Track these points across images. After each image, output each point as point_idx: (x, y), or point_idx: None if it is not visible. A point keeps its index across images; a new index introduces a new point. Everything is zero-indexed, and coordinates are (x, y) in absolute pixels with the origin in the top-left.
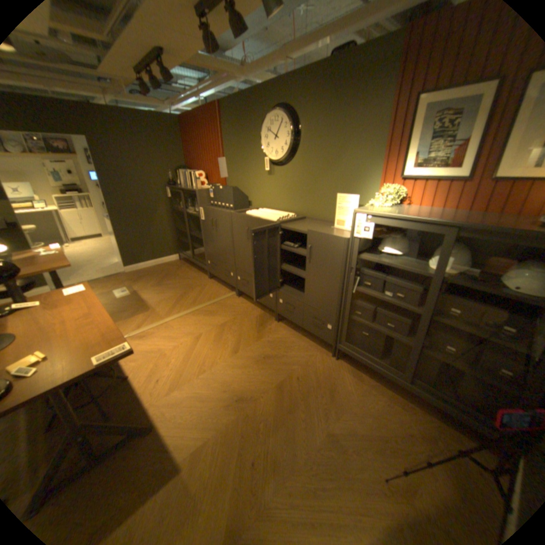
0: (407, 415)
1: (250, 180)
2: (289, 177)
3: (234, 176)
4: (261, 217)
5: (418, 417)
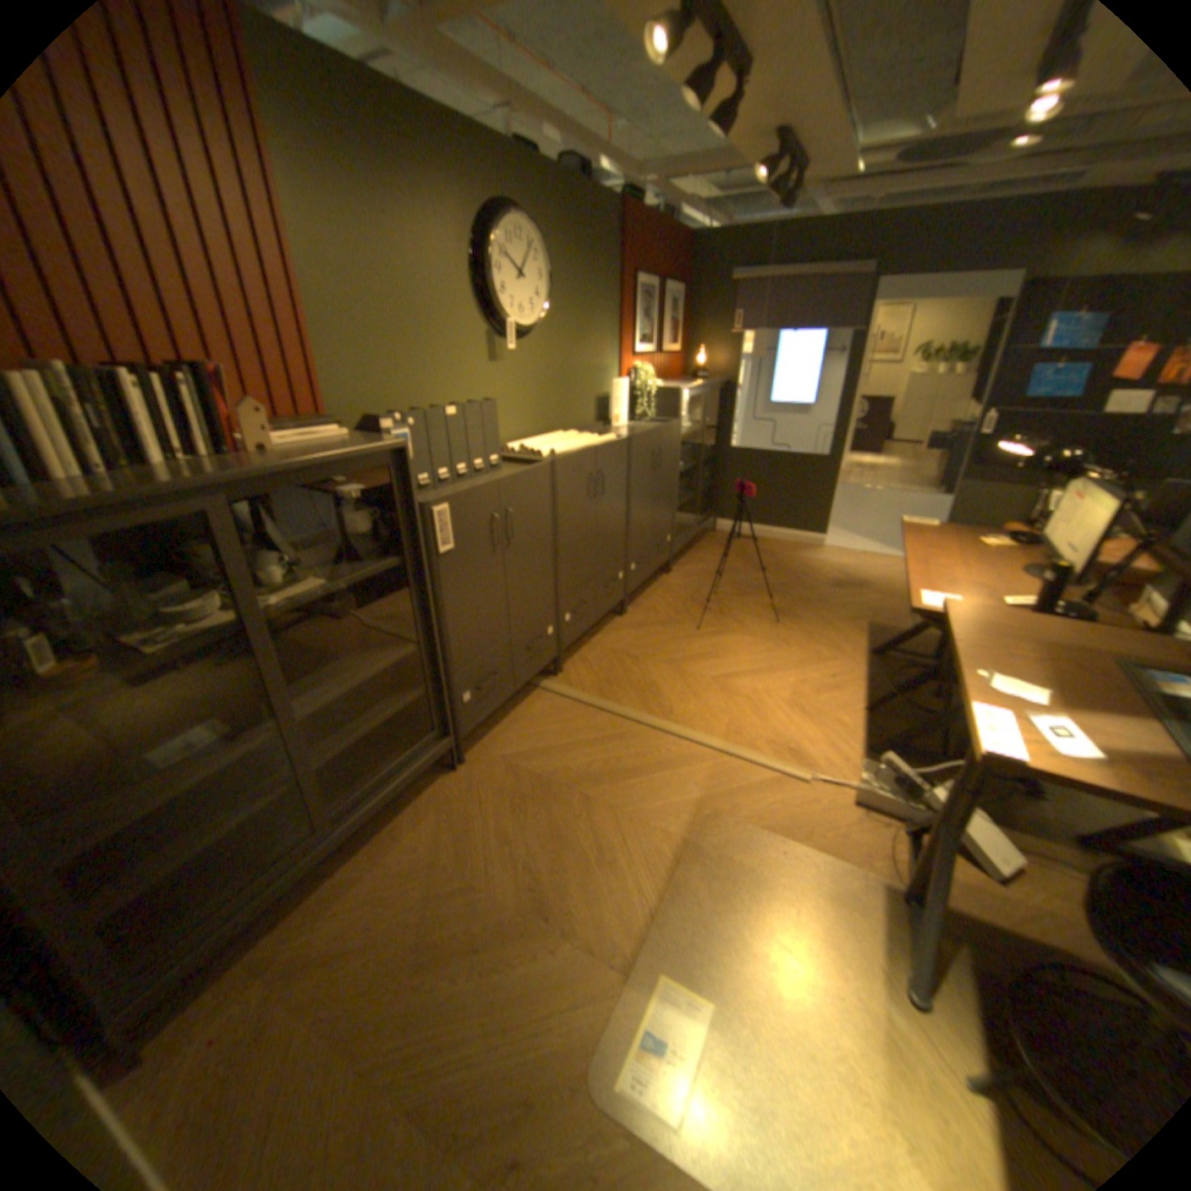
0: (707, 550)
1: (438, 382)
2: (533, 364)
3: (367, 373)
4: (591, 444)
5: (705, 547)
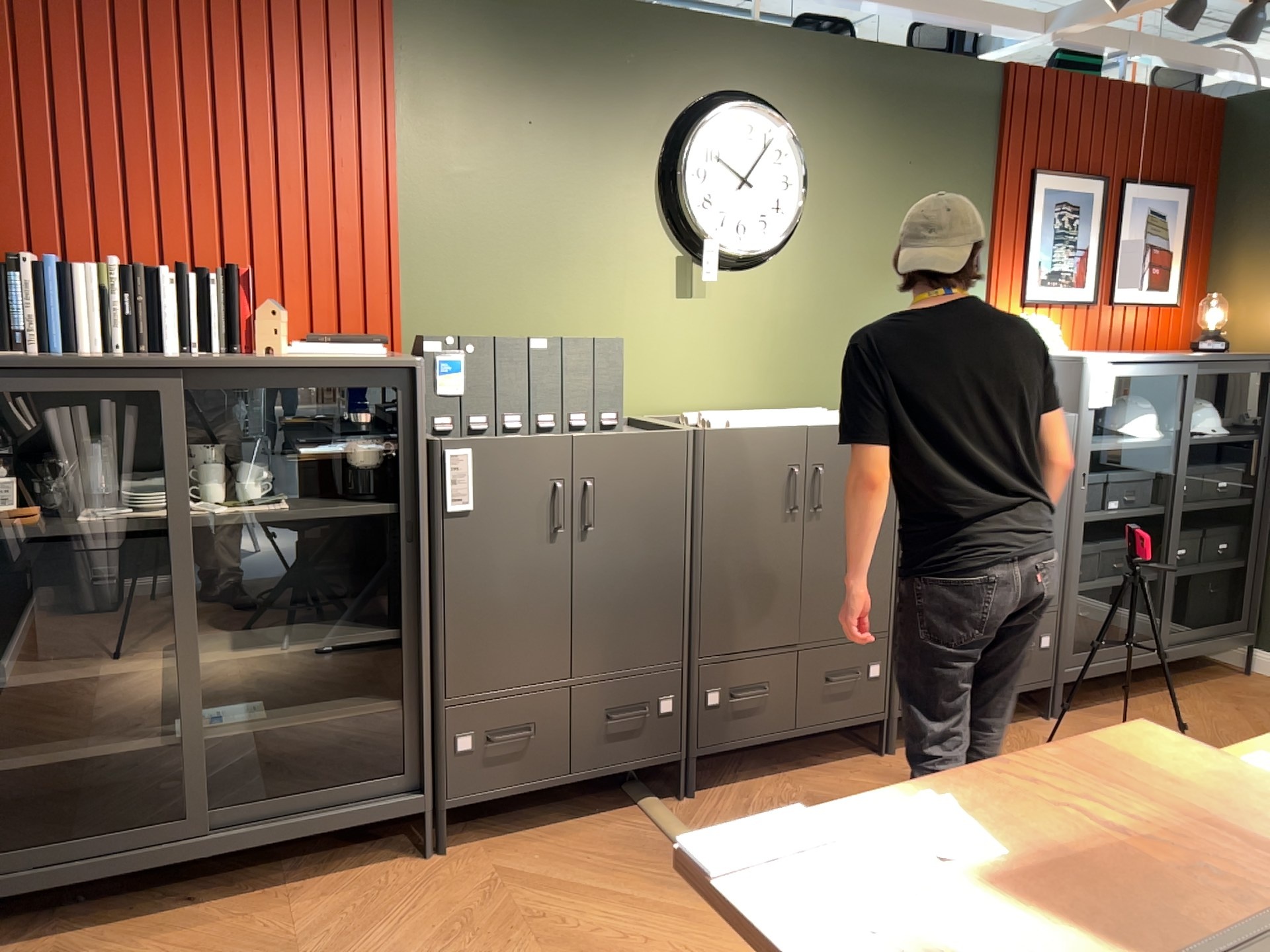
0: (1193, 700)
1: (578, 315)
2: (765, 304)
3: (471, 296)
4: (815, 422)
5: (1194, 695)
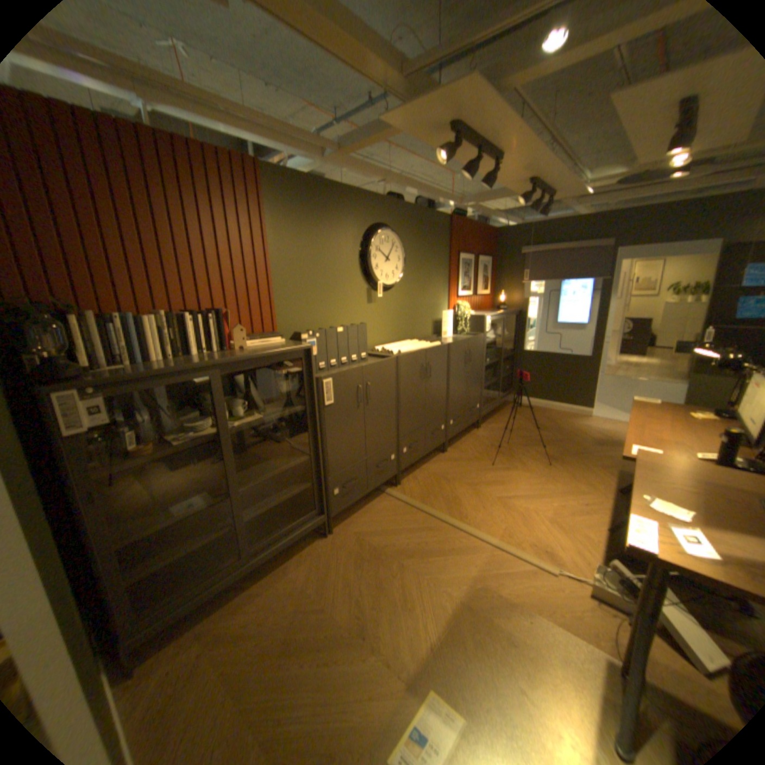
0: (507, 414)
1: (337, 314)
2: (393, 304)
3: (300, 311)
4: (423, 347)
5: (506, 413)
